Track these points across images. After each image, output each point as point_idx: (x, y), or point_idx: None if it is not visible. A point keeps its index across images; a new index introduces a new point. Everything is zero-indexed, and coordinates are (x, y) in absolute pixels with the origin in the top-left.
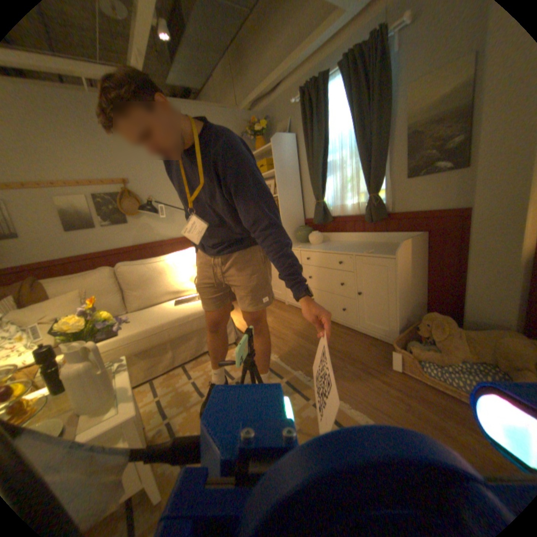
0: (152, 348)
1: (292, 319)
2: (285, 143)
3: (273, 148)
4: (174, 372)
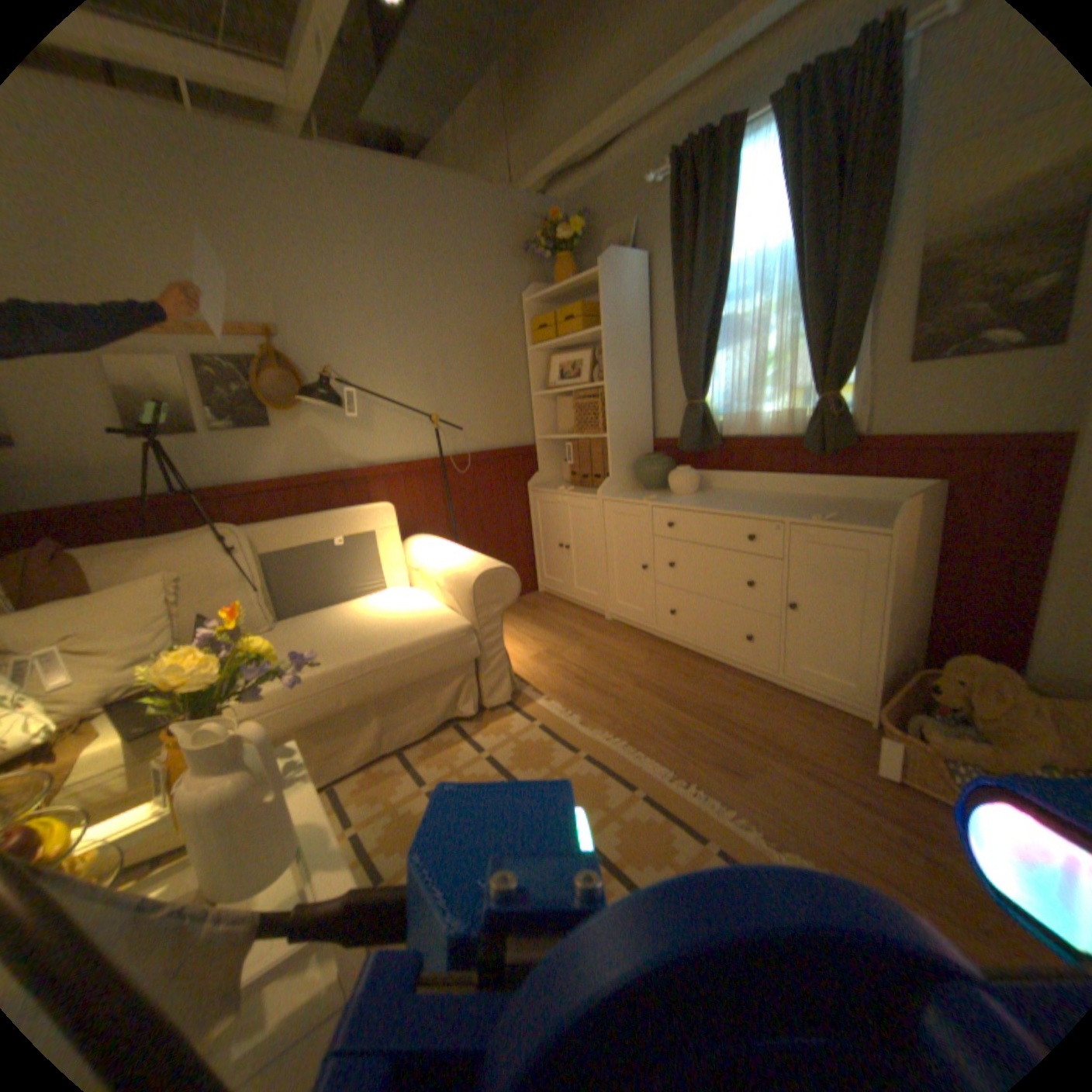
0: (336, 714)
1: (626, 653)
2: (627, 269)
3: (597, 279)
4: (380, 768)
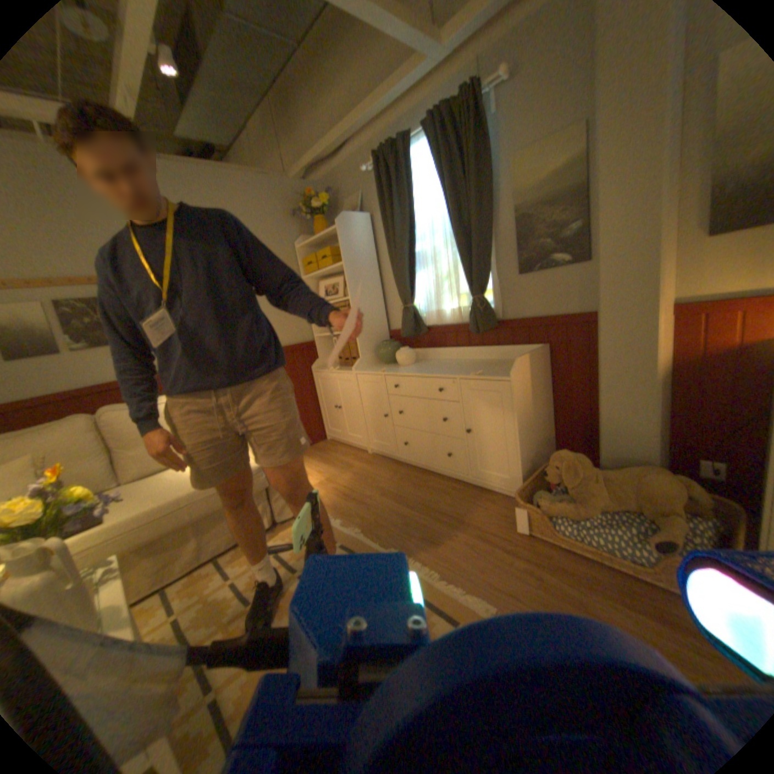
0: (162, 538)
1: (379, 474)
2: (356, 226)
3: (339, 232)
4: (200, 572)
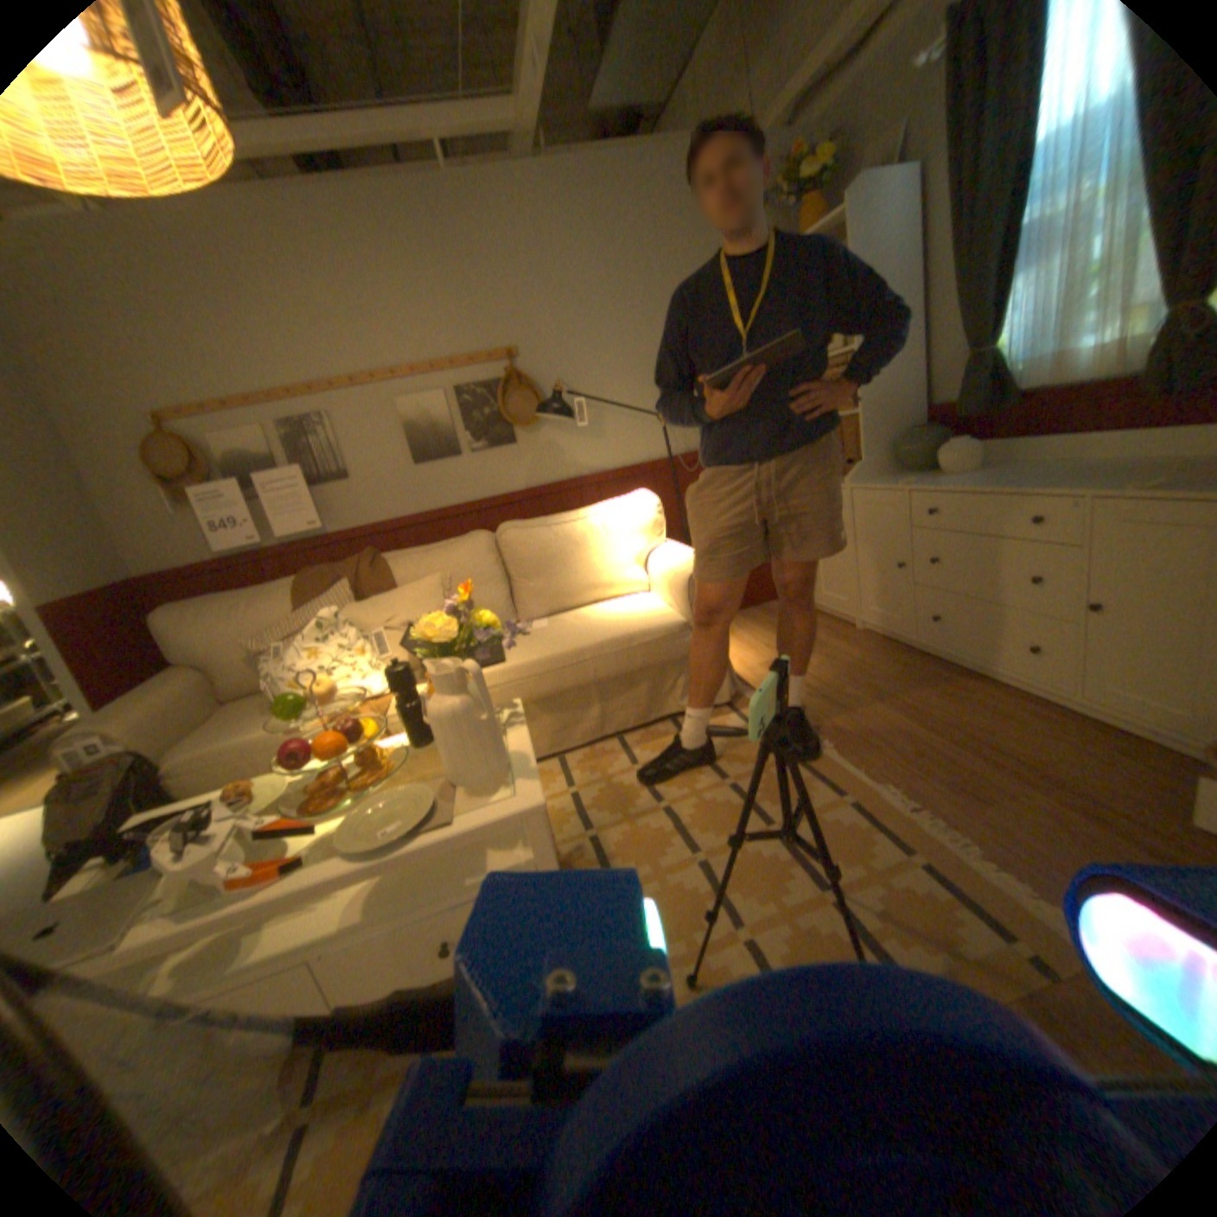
0: (564, 693)
1: (874, 665)
2: (888, 194)
3: (850, 216)
4: (603, 746)
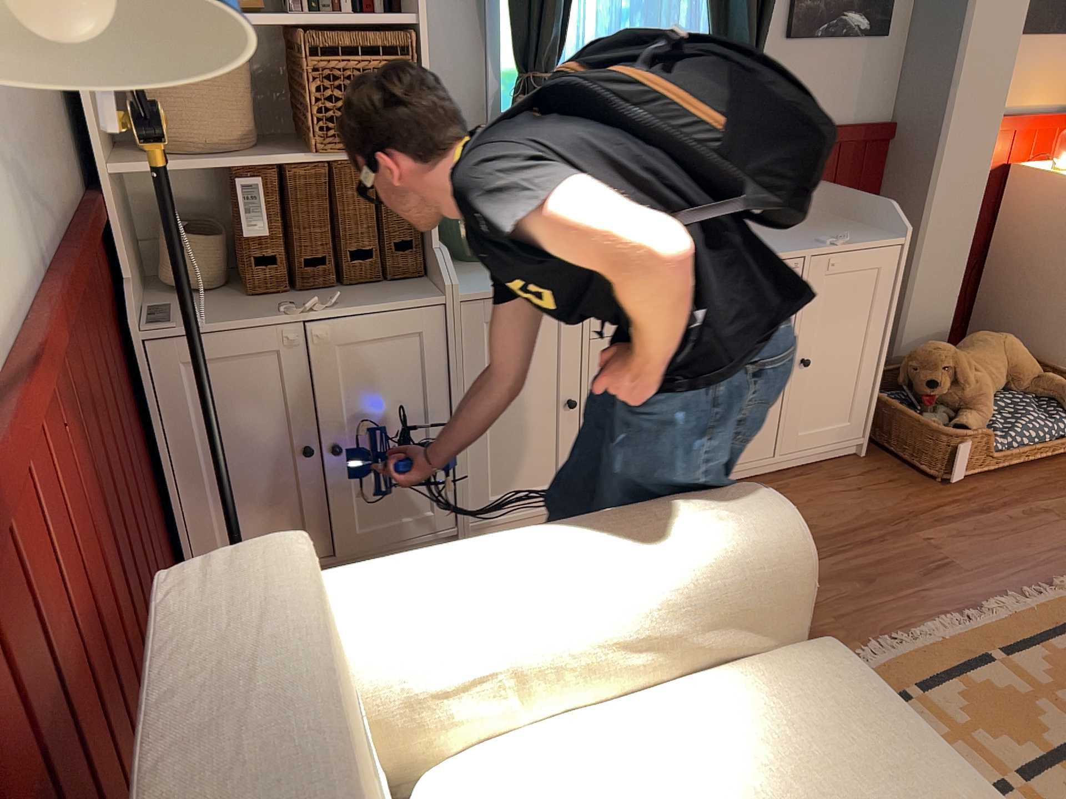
0: None
1: None
2: None
3: None
4: None
